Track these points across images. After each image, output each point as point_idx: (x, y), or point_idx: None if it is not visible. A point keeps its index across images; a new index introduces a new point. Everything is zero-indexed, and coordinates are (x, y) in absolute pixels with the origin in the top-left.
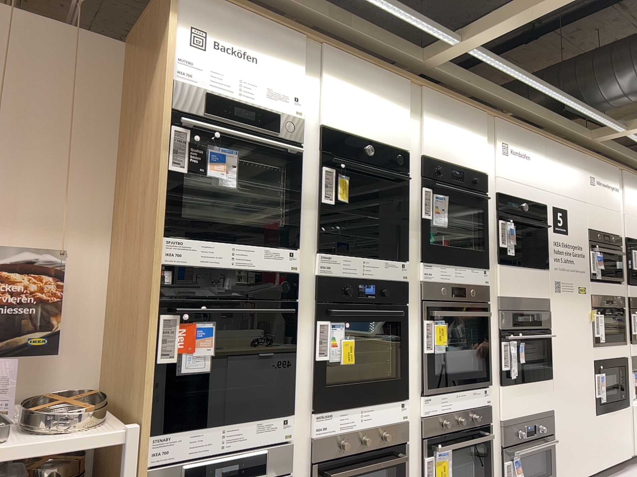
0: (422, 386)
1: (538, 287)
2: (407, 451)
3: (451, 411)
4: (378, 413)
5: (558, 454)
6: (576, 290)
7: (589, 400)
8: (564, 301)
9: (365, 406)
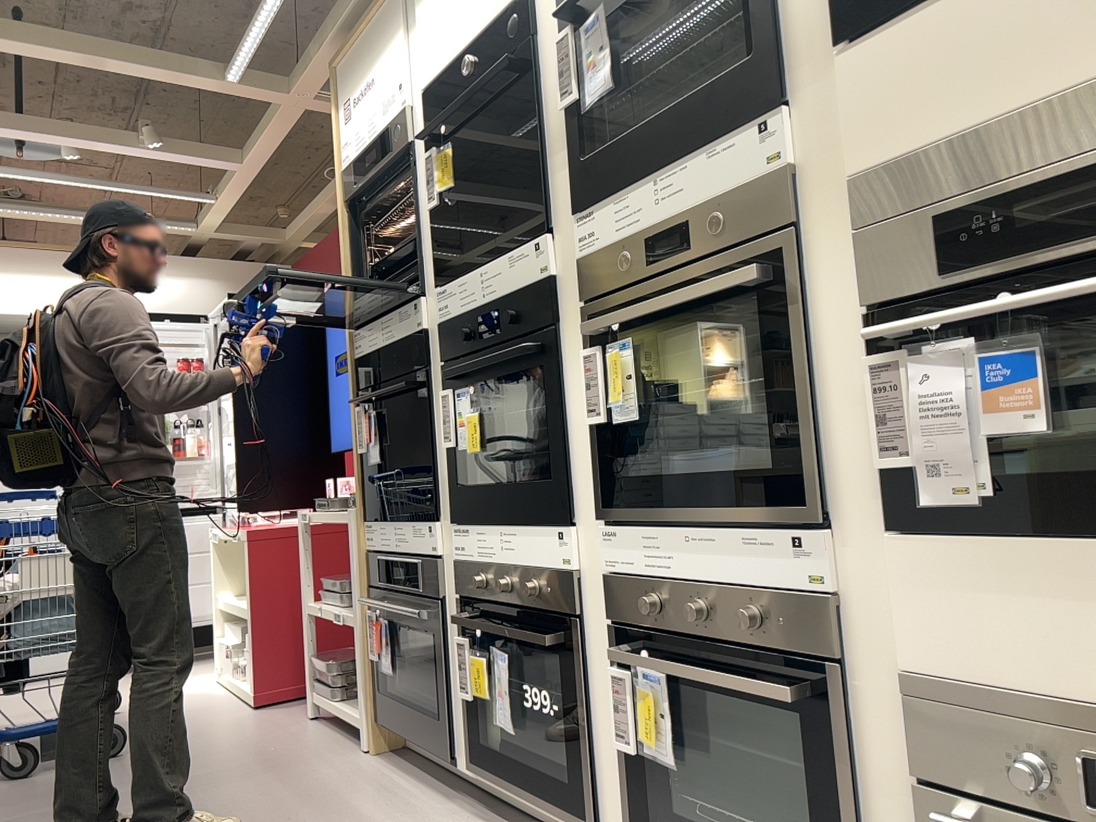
0: (600, 501)
1: None
2: (575, 635)
3: (676, 577)
4: (523, 544)
5: None
6: None
7: None
8: None
9: (506, 526)
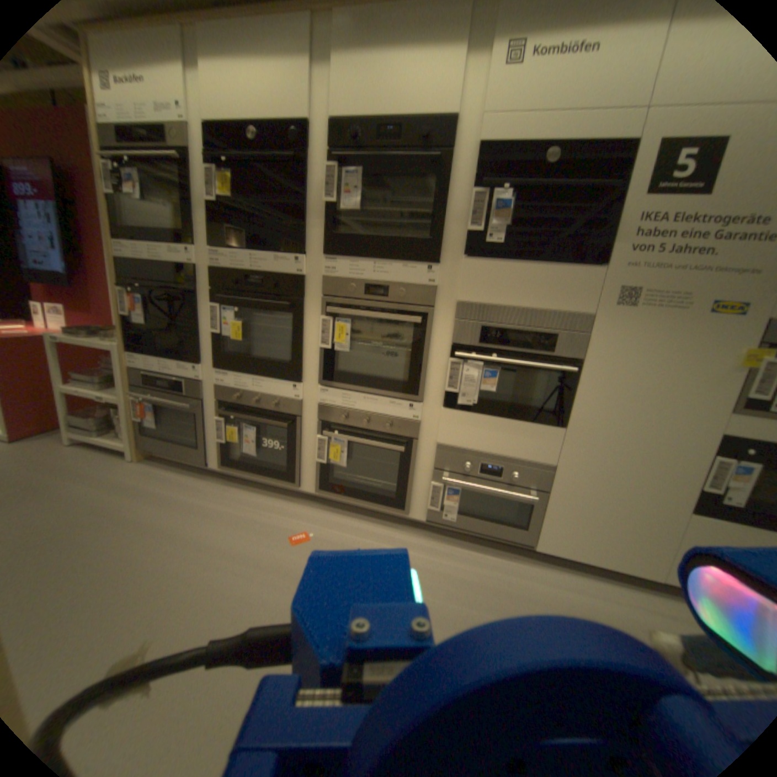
0: (319, 376)
1: (564, 293)
2: (298, 422)
3: (355, 408)
4: (269, 385)
5: (551, 518)
6: (706, 305)
7: (678, 487)
8: (647, 323)
9: (257, 375)
